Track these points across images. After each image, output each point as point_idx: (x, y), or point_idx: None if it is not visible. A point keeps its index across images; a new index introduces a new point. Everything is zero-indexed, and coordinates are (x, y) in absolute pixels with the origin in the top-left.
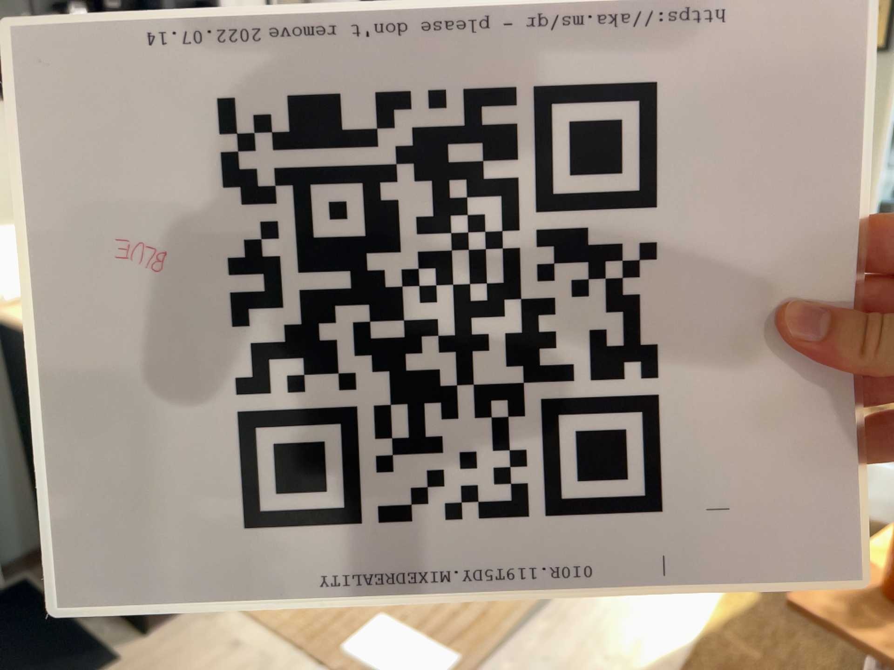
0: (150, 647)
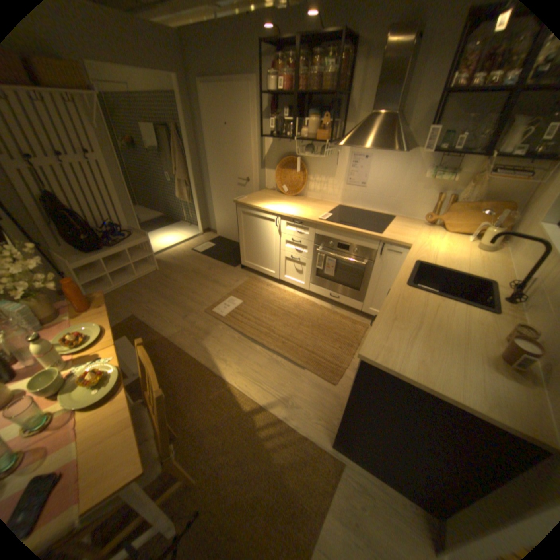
0: (238, 270)
